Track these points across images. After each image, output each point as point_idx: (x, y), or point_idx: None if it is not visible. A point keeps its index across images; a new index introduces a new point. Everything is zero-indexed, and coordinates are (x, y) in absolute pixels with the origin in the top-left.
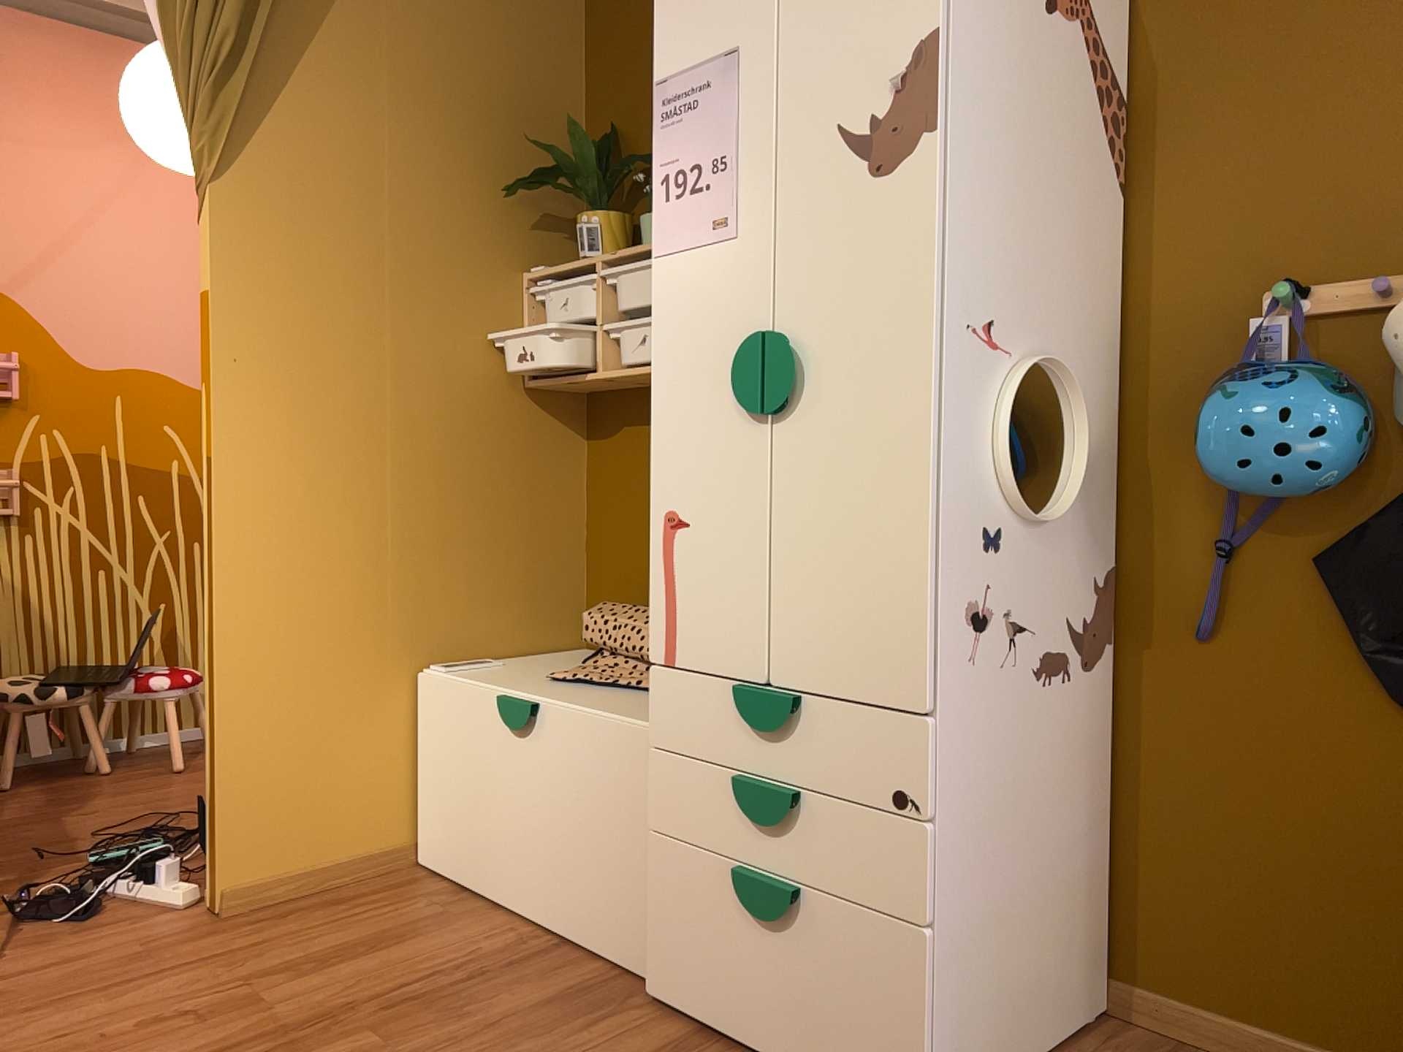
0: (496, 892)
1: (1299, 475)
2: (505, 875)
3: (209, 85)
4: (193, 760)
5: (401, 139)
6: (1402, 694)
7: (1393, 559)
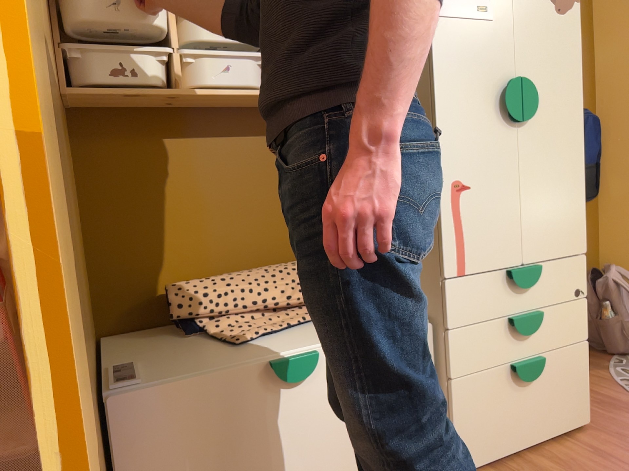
0: None
1: None
2: None
3: None
4: None
5: None
6: None
7: None
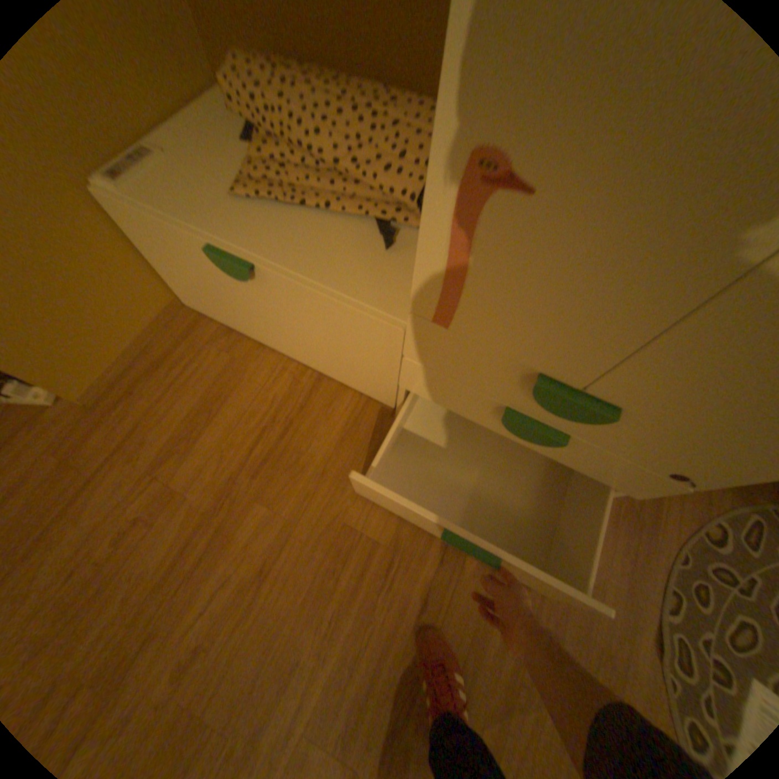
0: (259, 338)
1: None
2: (263, 335)
3: None
4: None
5: None
6: None
7: None
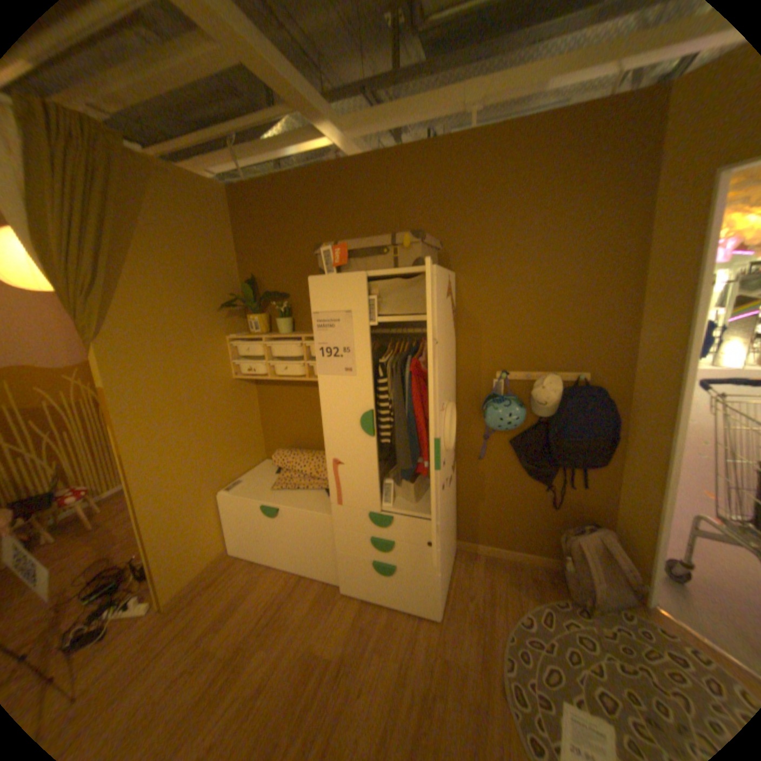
0: (268, 563)
1: (511, 428)
2: (271, 558)
3: (78, 297)
4: (93, 522)
5: (170, 296)
6: (531, 475)
7: (530, 445)
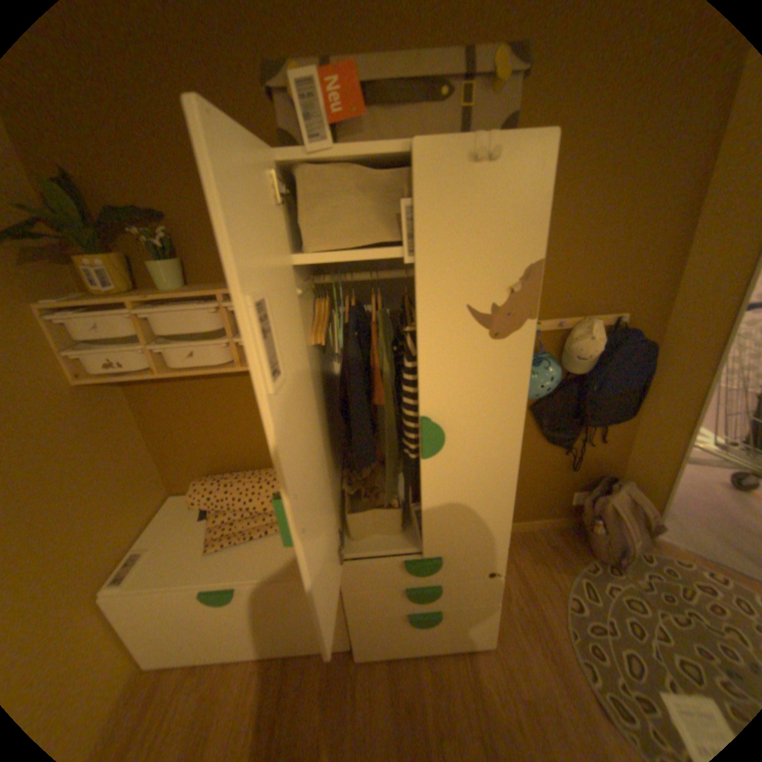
0: (223, 658)
1: (546, 394)
2: (229, 651)
3: None
4: None
5: None
6: (551, 441)
7: (556, 408)
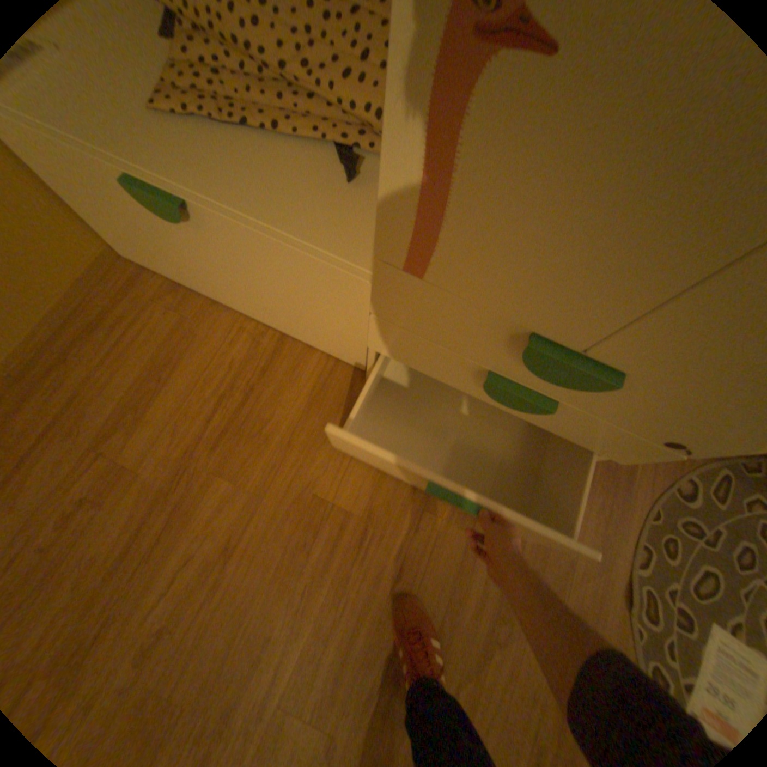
0: (210, 295)
1: None
2: (214, 291)
3: None
4: None
5: None
6: None
7: None
